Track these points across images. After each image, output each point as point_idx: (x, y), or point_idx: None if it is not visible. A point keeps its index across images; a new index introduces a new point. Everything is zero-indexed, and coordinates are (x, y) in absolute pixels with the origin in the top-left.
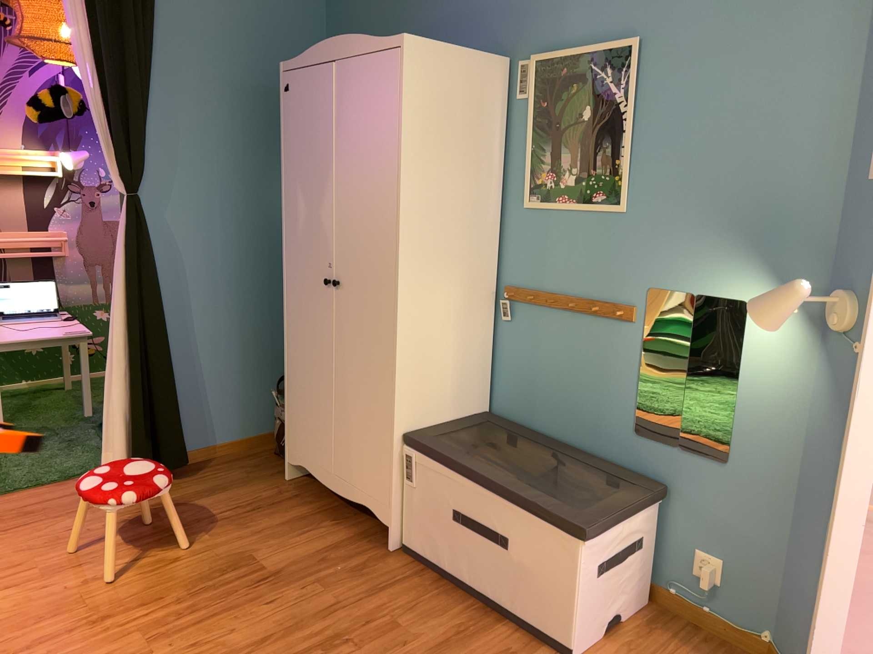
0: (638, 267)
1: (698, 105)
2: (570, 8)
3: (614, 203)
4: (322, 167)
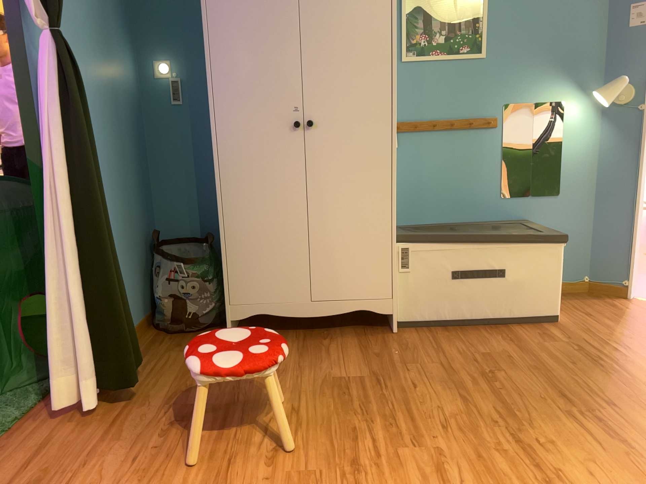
0: (496, 93)
1: None
2: None
3: (477, 53)
4: (277, 17)
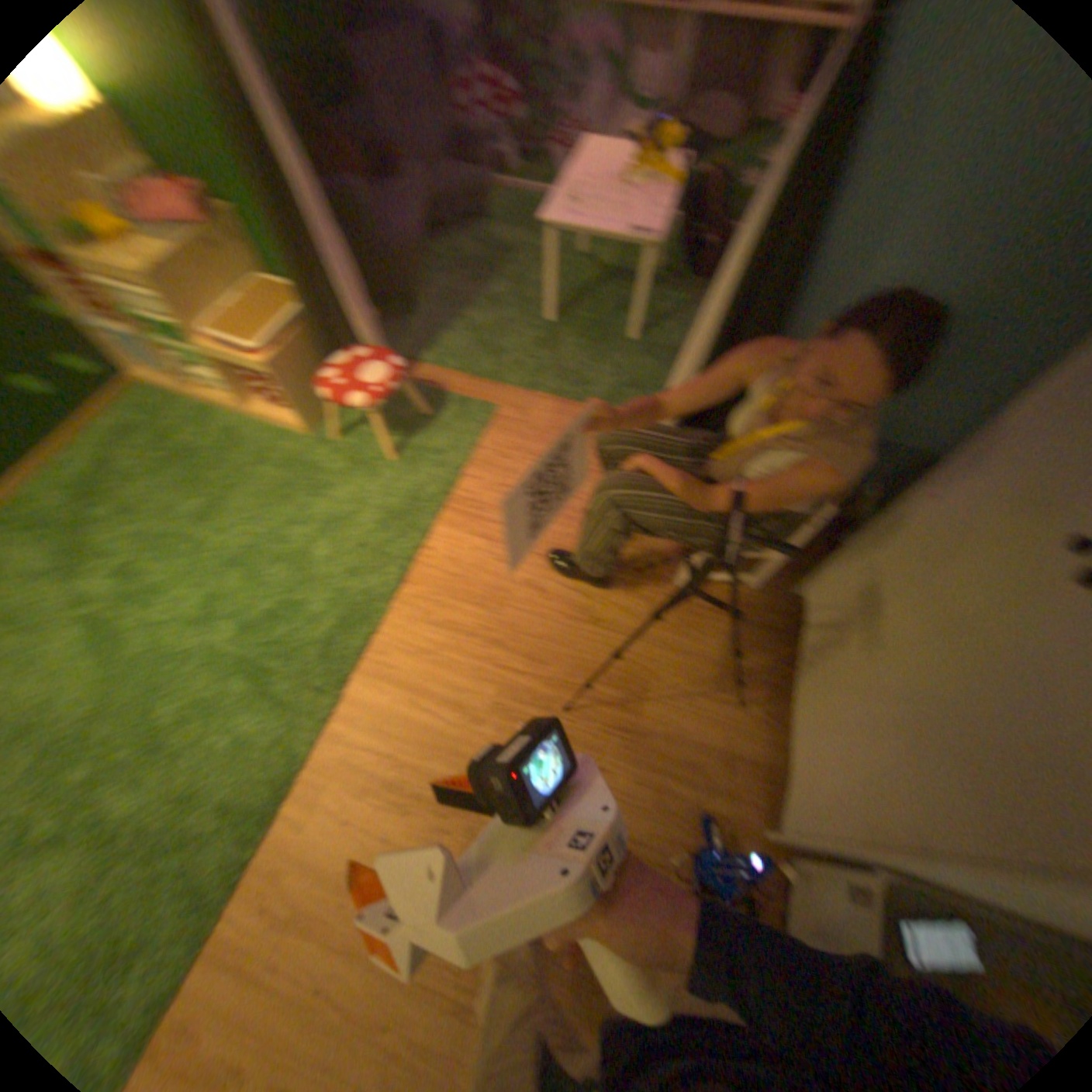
0: None
1: None
2: None
3: None
4: None
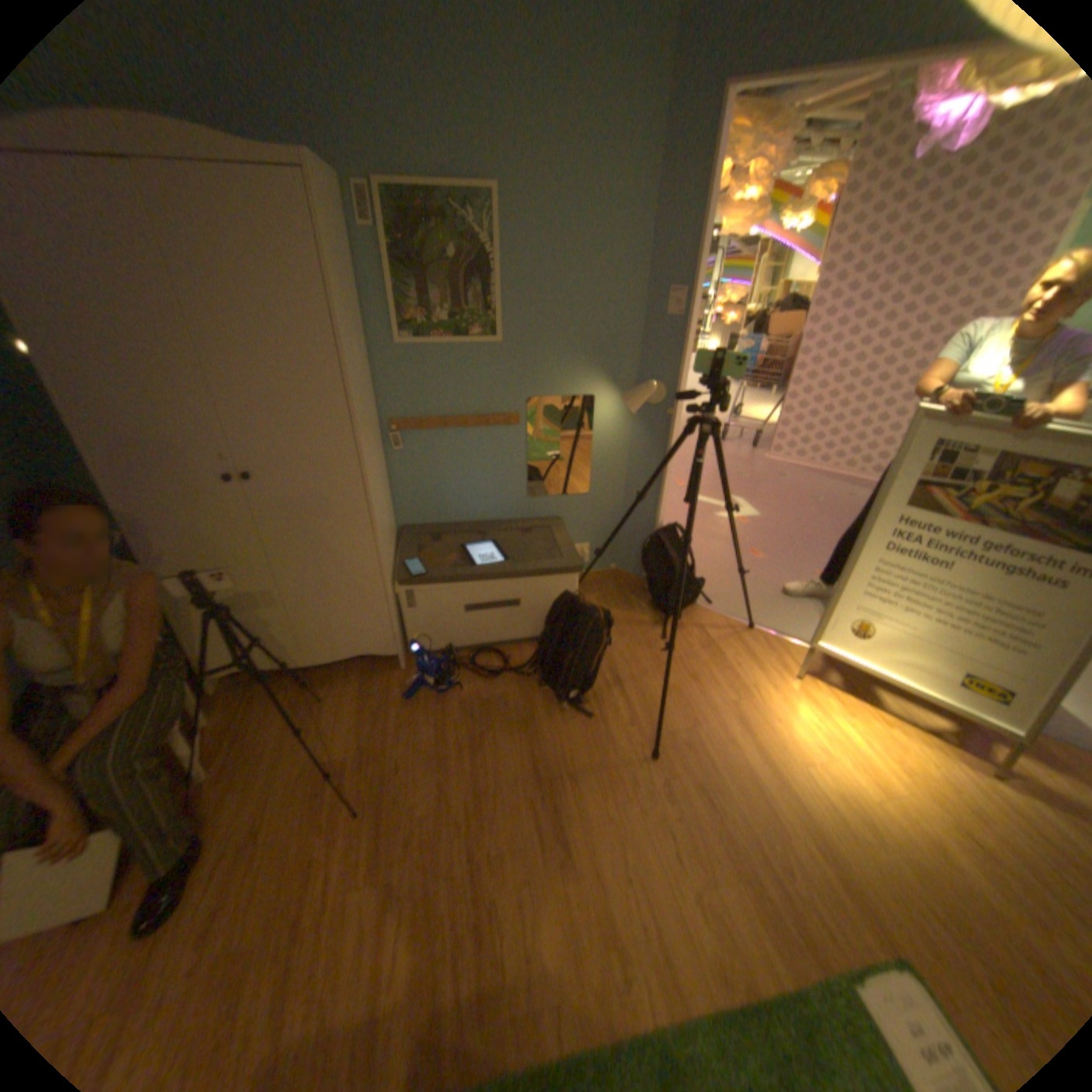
0: (517, 385)
1: (551, 253)
2: (408, 127)
3: (491, 336)
4: (158, 332)
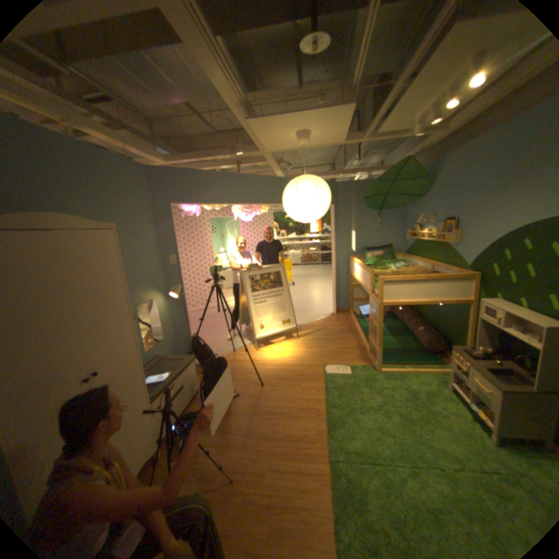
0: (131, 303)
1: (131, 251)
2: (76, 211)
3: None
4: (53, 308)
